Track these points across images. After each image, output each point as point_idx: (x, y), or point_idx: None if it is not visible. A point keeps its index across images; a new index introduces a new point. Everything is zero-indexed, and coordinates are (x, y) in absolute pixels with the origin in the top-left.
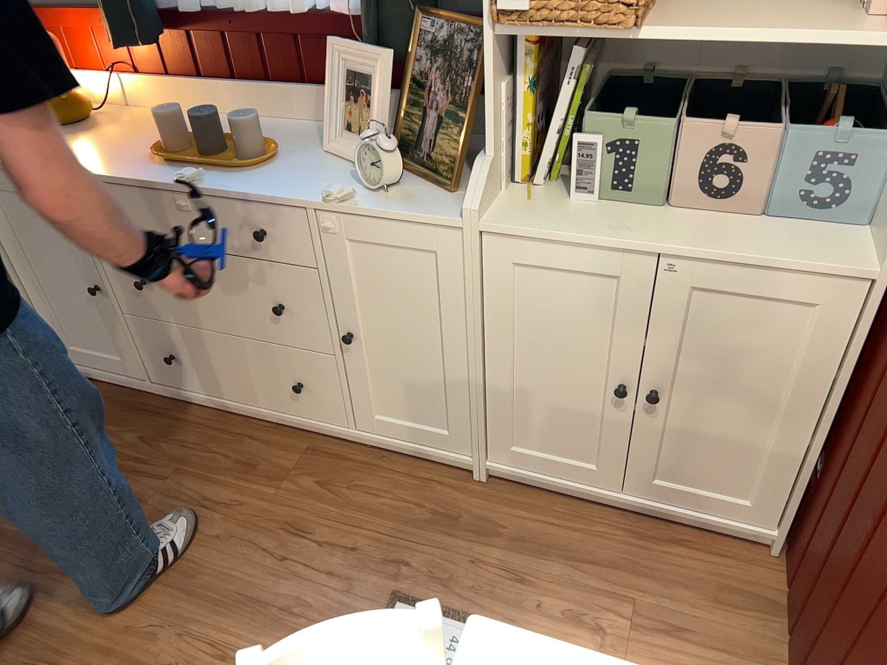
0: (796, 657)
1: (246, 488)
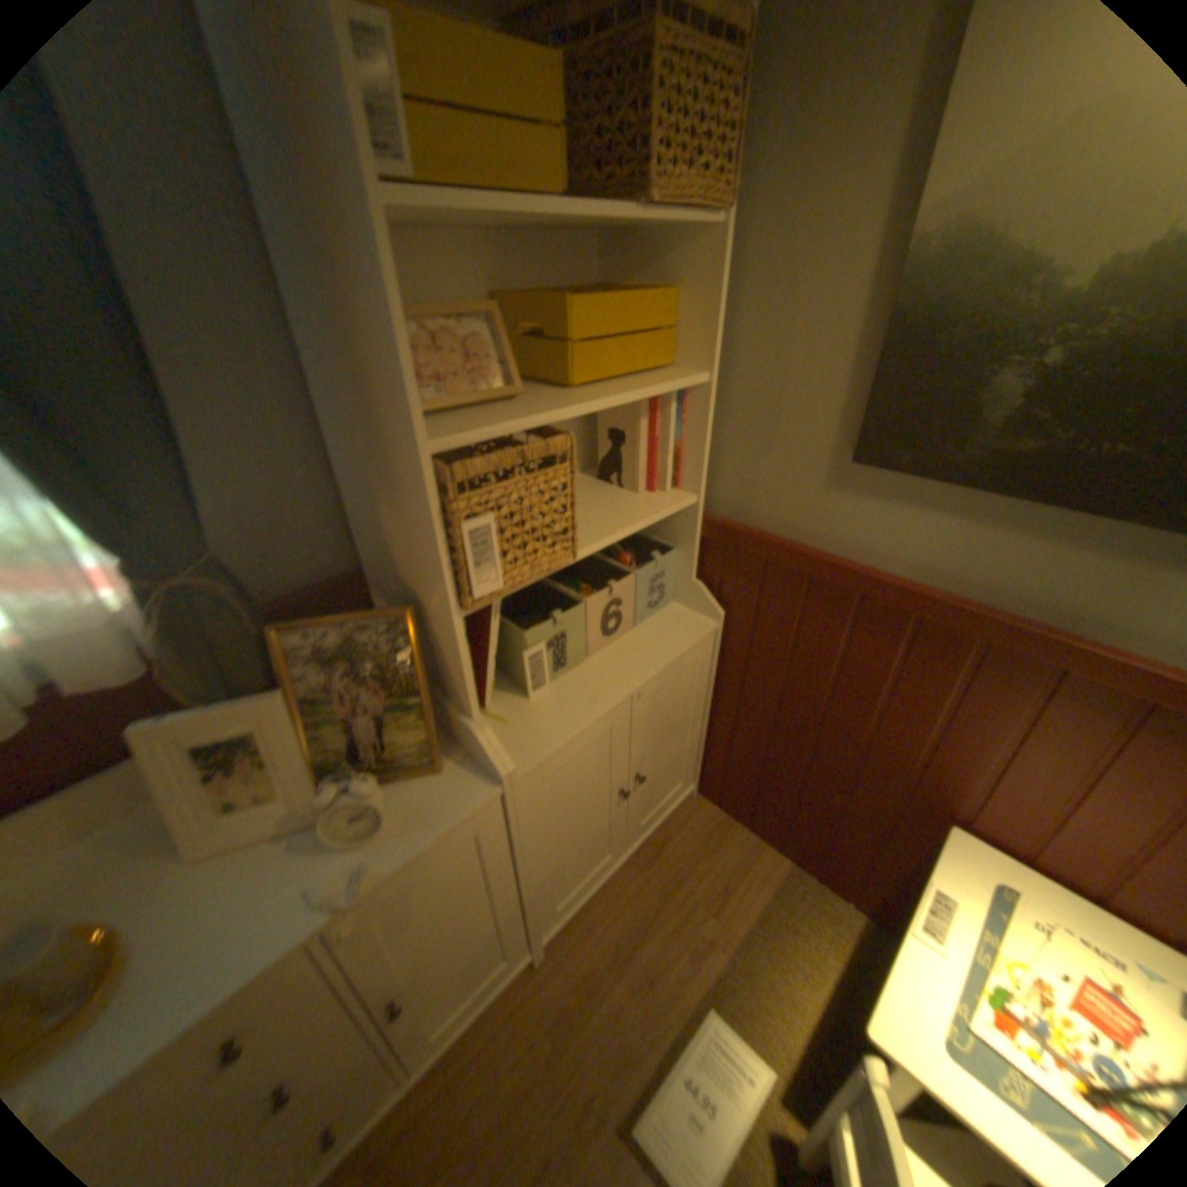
0: (783, 833)
1: None
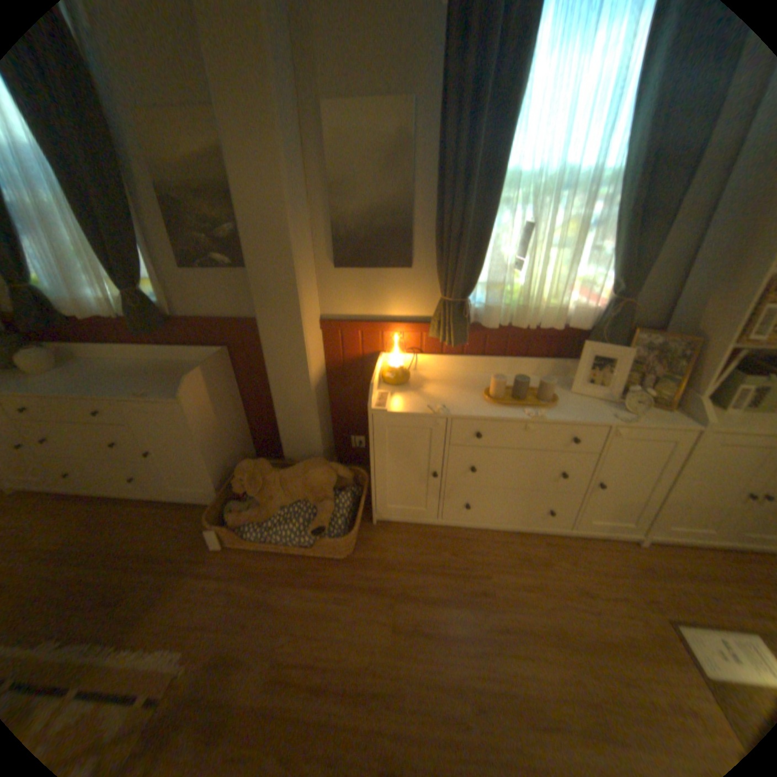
0: None
1: (539, 578)
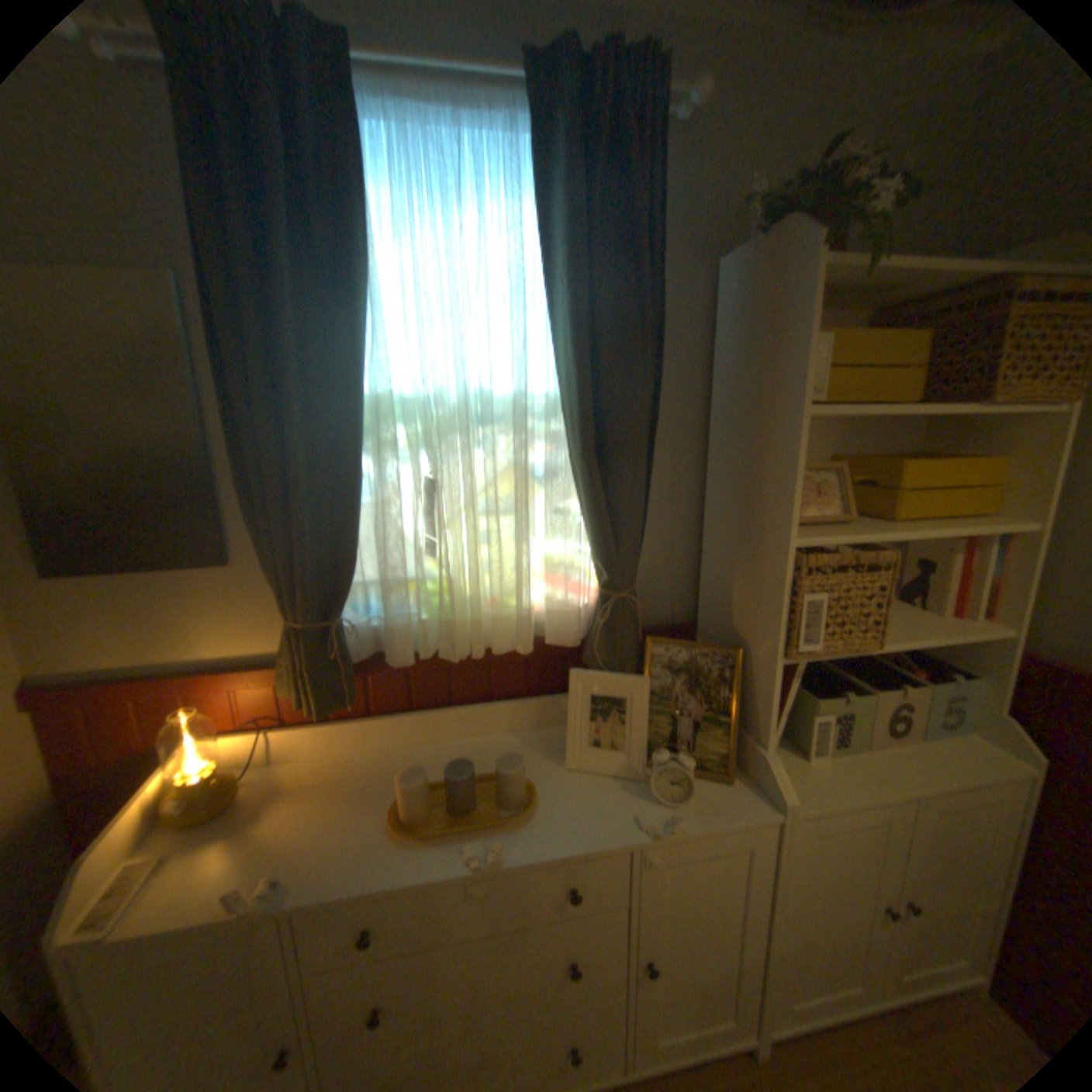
0: None
1: None
